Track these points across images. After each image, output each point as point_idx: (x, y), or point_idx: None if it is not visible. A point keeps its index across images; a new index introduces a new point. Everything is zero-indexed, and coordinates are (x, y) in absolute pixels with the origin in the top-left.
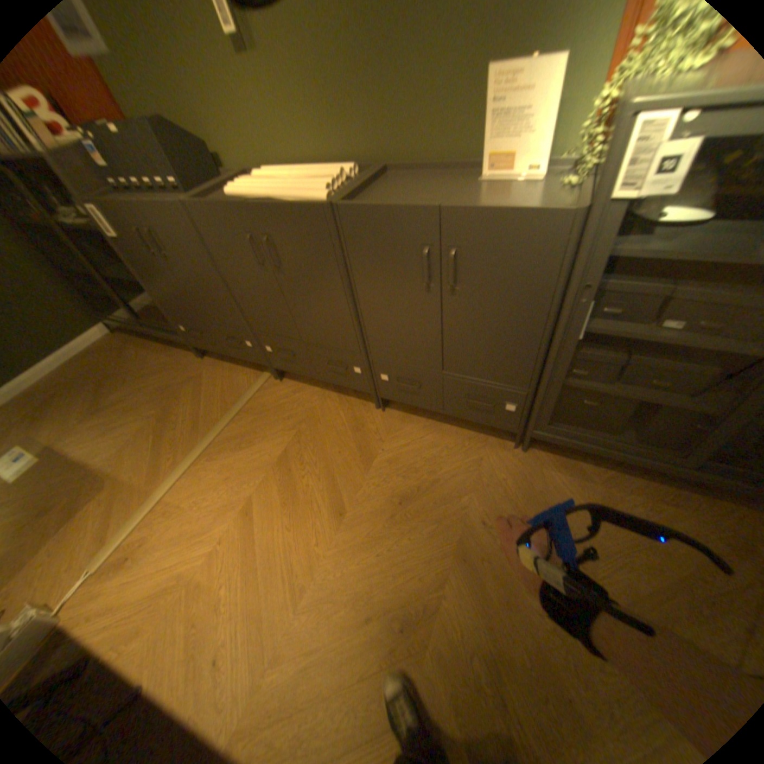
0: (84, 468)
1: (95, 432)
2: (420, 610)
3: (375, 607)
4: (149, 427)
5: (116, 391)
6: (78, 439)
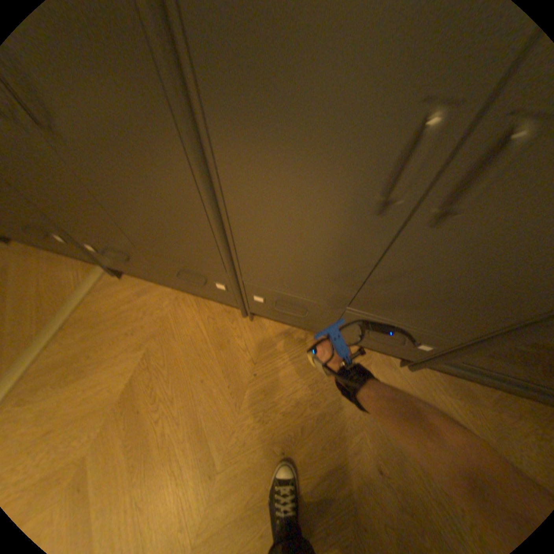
0: None
1: None
2: None
3: None
4: None
5: None
6: None
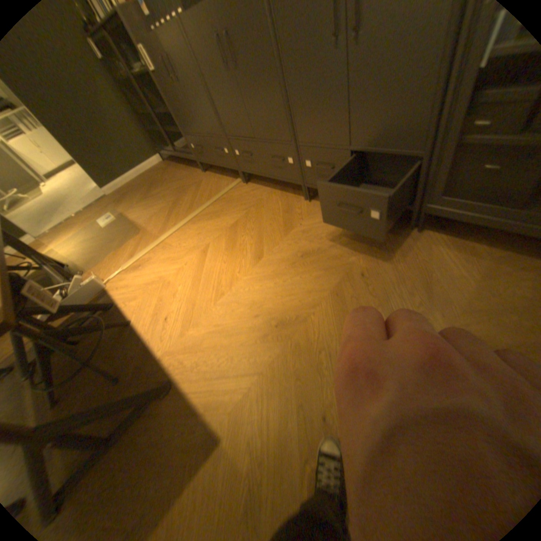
0: (133, 224)
1: (142, 208)
2: (294, 318)
3: (264, 311)
4: (167, 206)
5: (157, 189)
6: (134, 211)
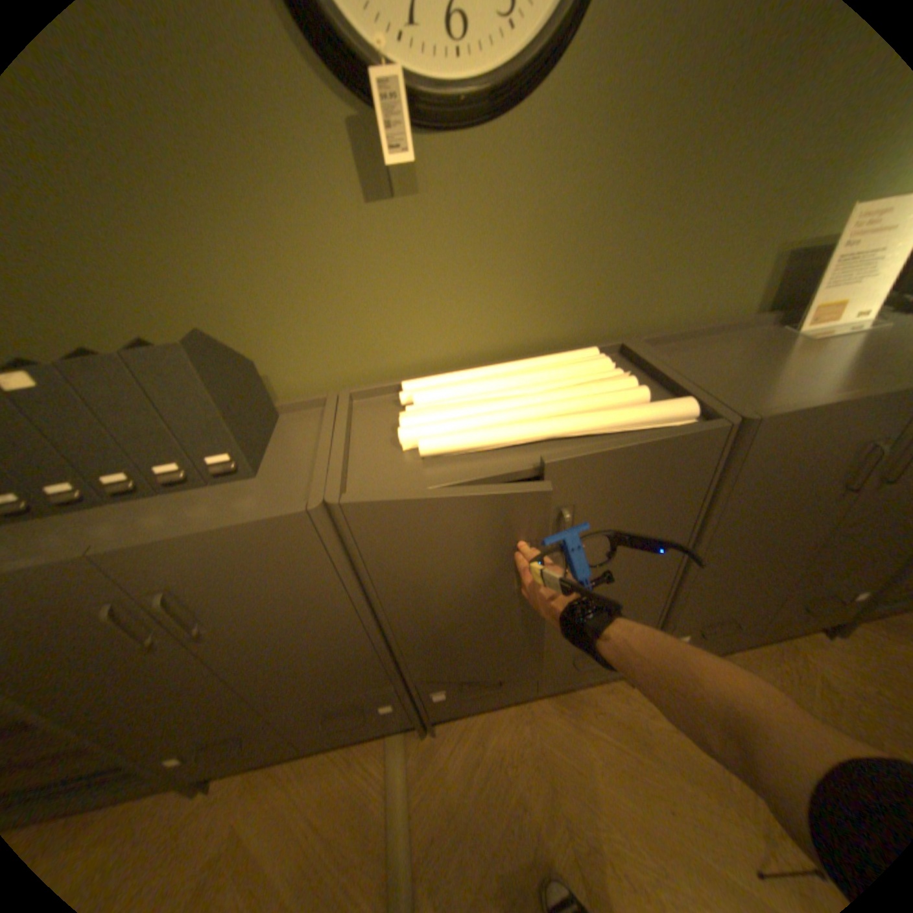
0: None
1: None
2: None
3: None
4: None
5: None
6: None
